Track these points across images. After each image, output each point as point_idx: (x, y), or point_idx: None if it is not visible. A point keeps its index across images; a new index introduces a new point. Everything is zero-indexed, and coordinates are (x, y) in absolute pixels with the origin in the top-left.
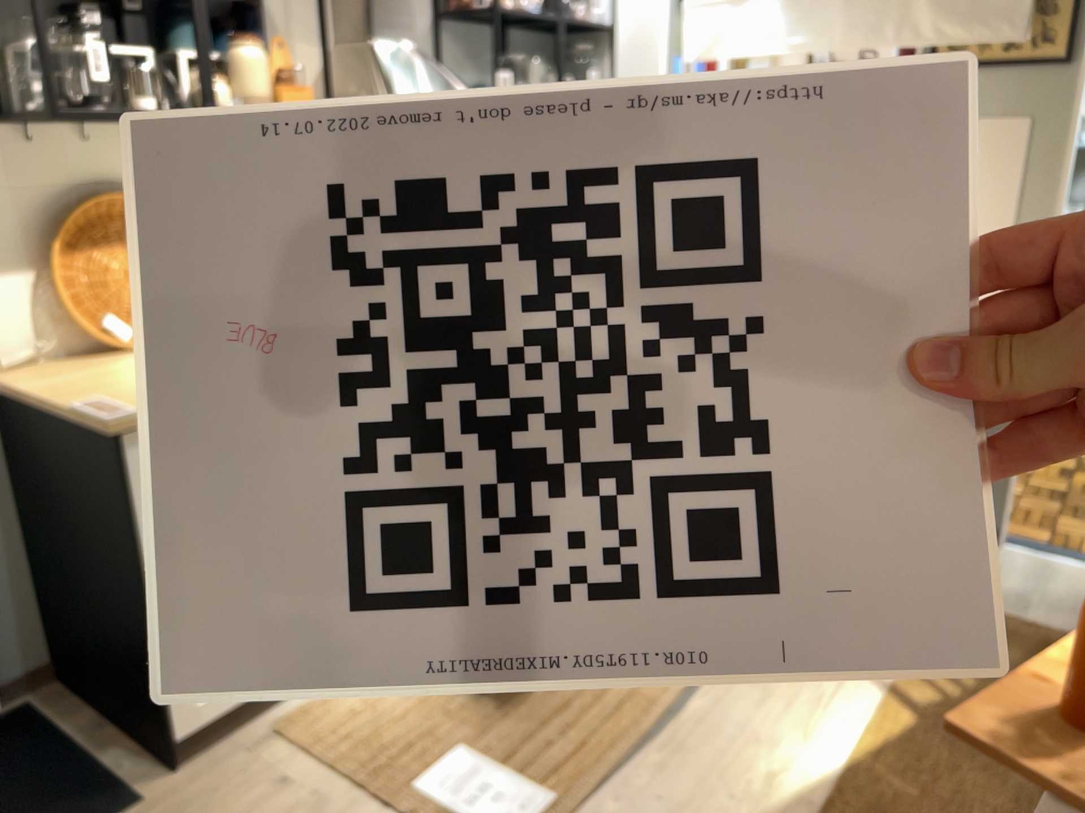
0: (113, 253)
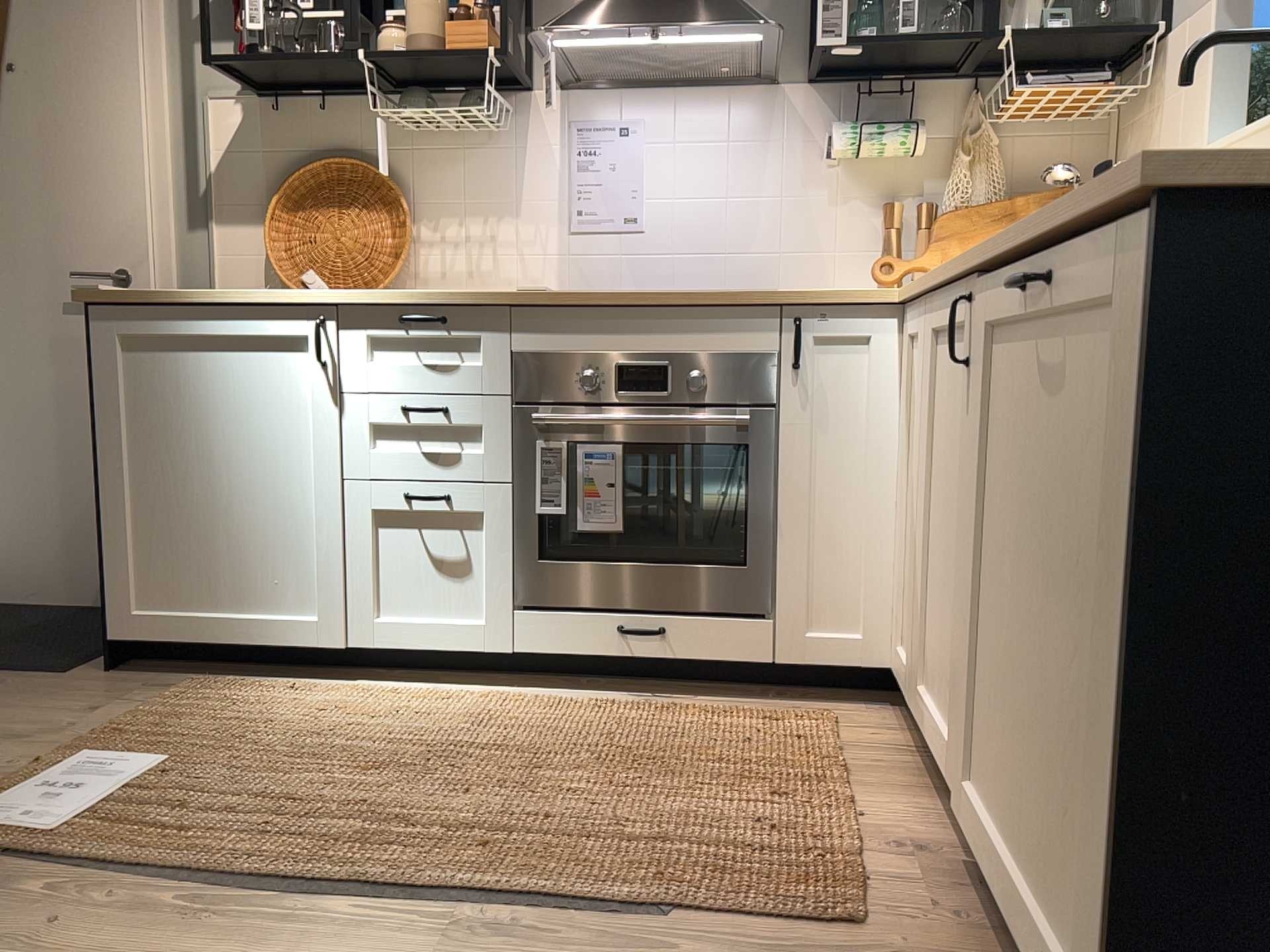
0: (329, 213)
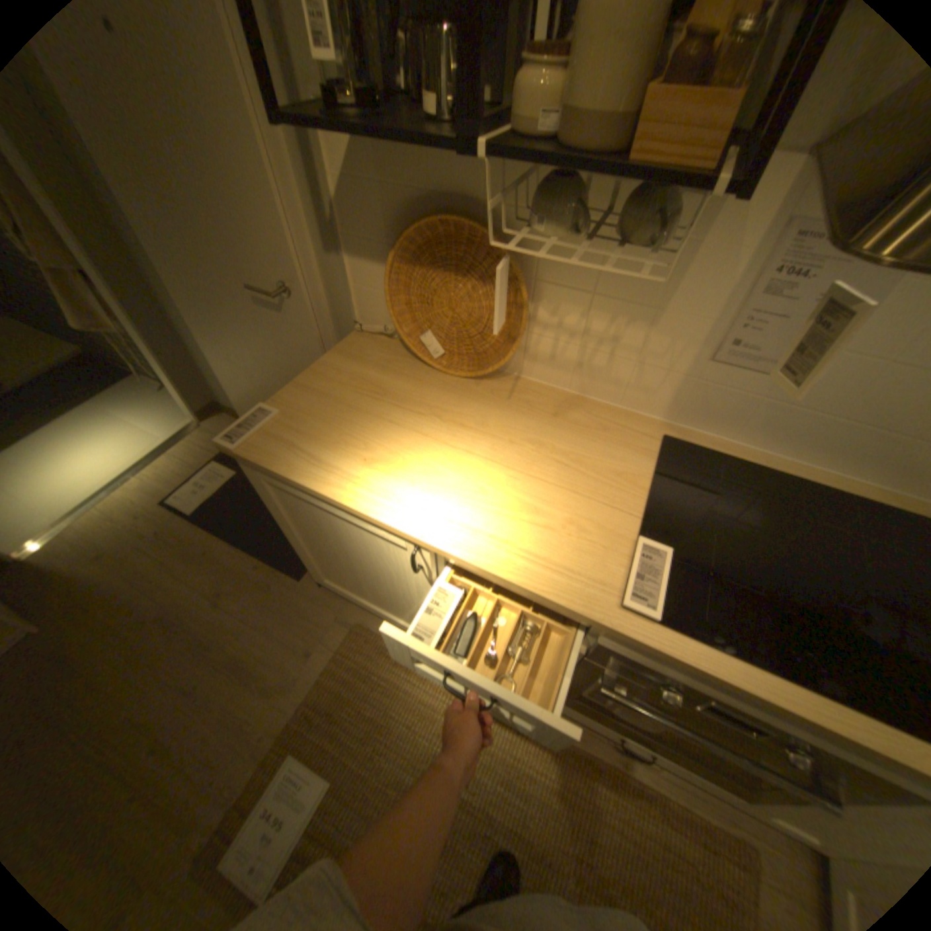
0: (447, 275)
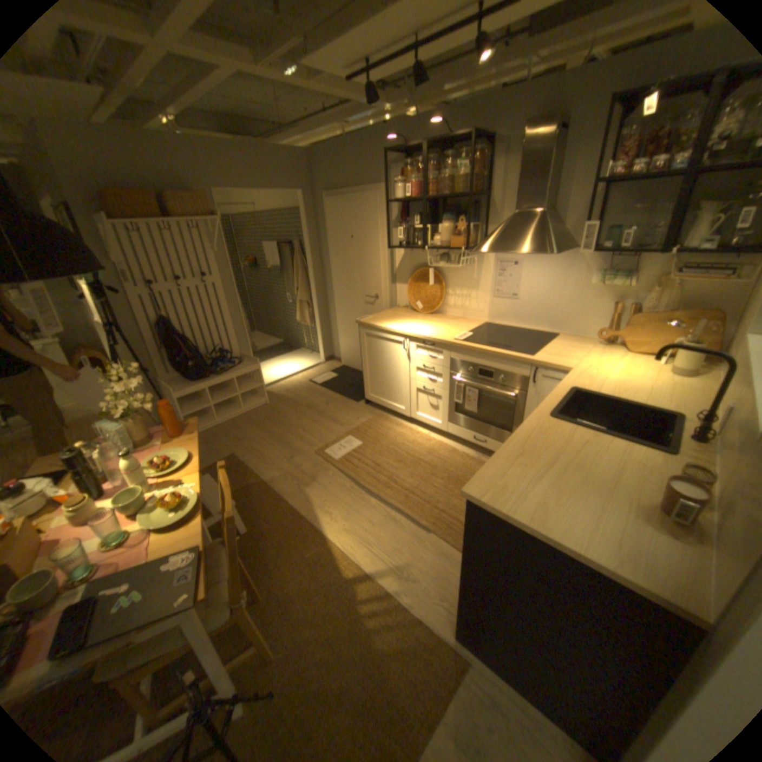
0: (424, 284)
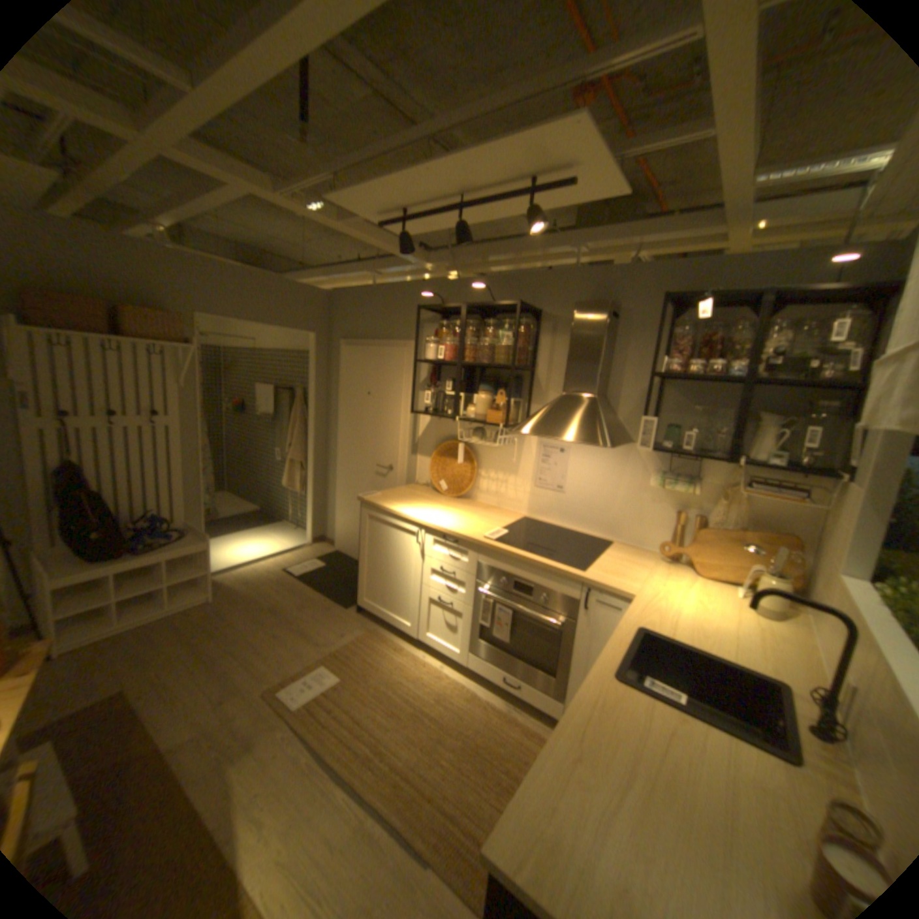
0: (451, 460)
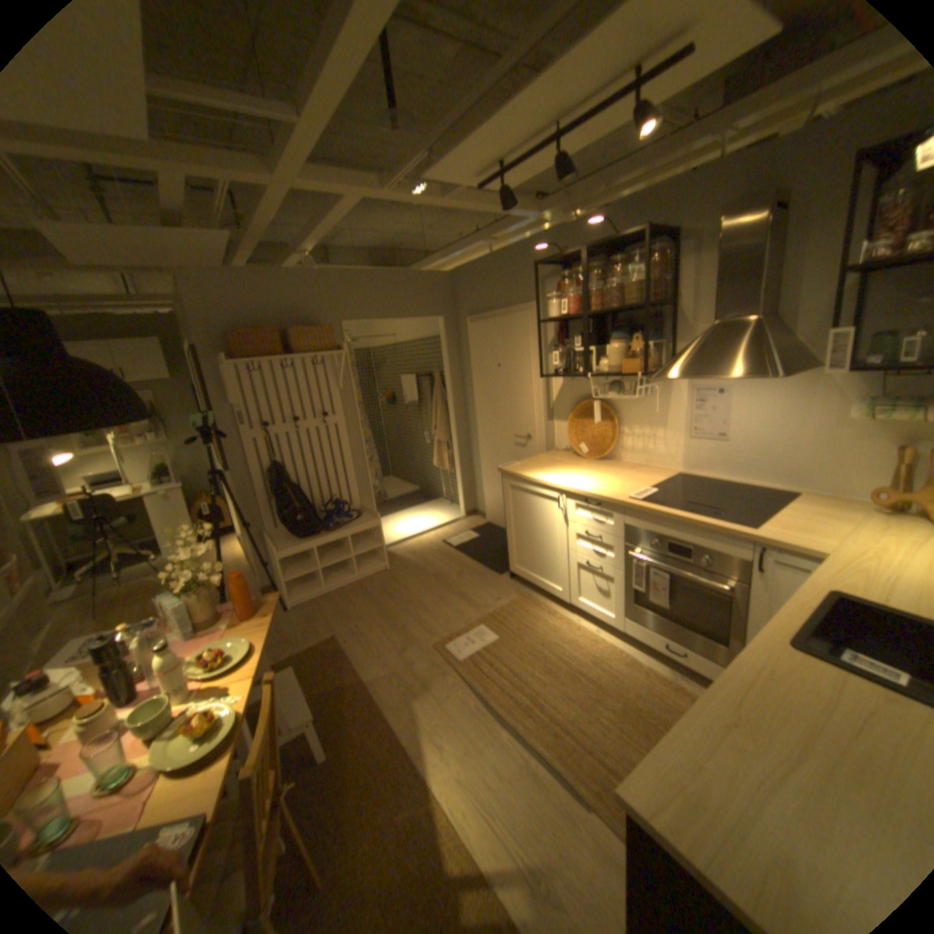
0: (589, 420)
